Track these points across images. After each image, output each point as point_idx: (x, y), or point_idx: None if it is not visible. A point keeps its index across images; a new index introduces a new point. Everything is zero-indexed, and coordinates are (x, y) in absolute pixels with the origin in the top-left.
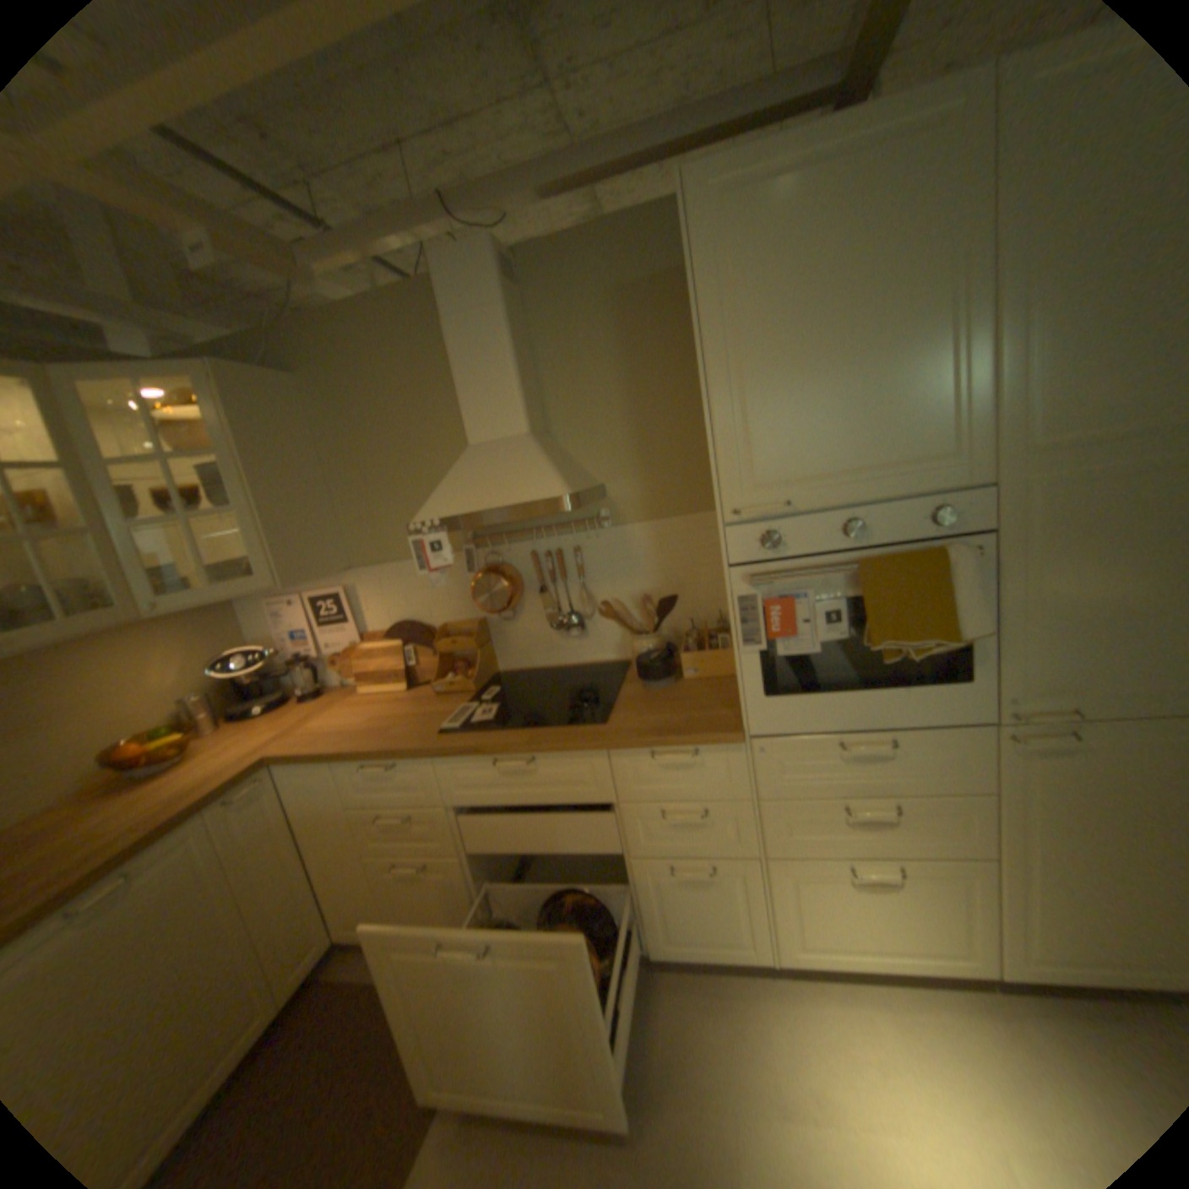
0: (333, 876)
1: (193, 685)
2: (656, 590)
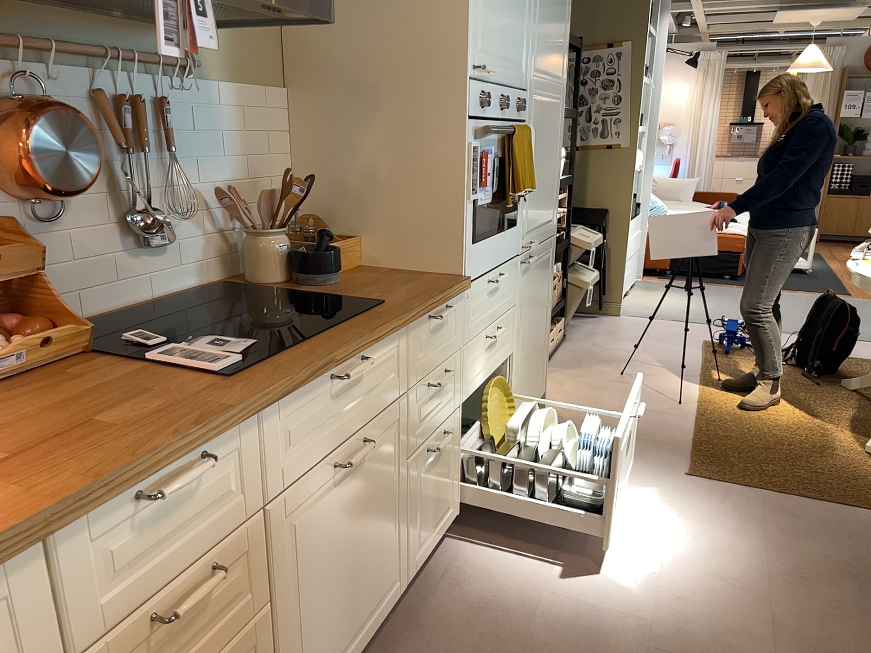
0: None
1: None
2: (240, 180)
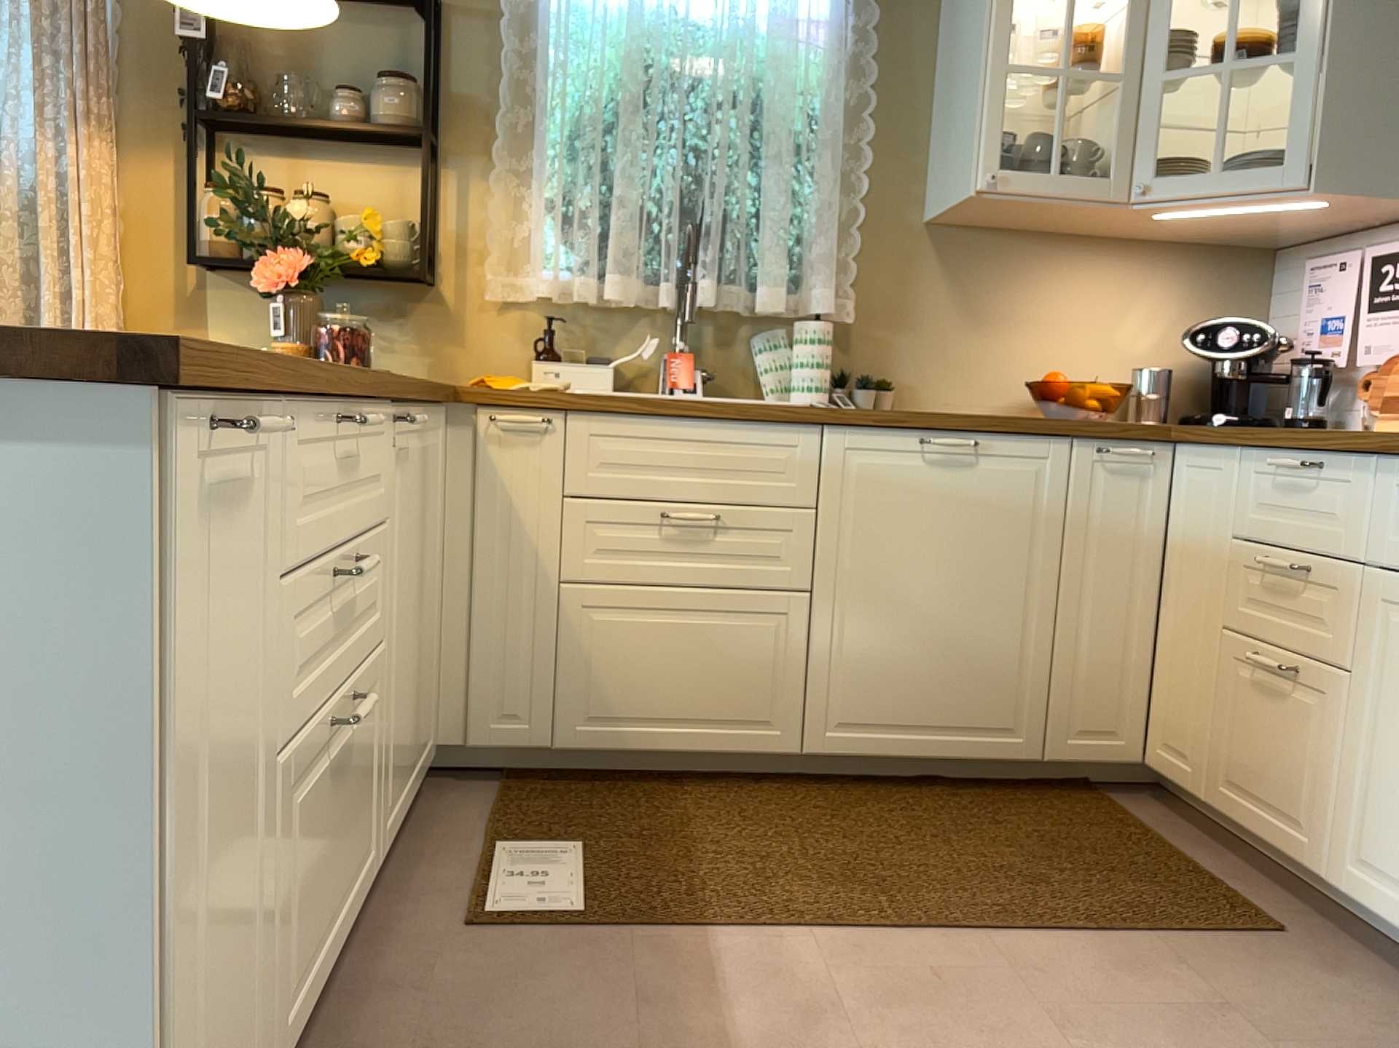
0: (1186, 646)
1: (1172, 362)
2: None
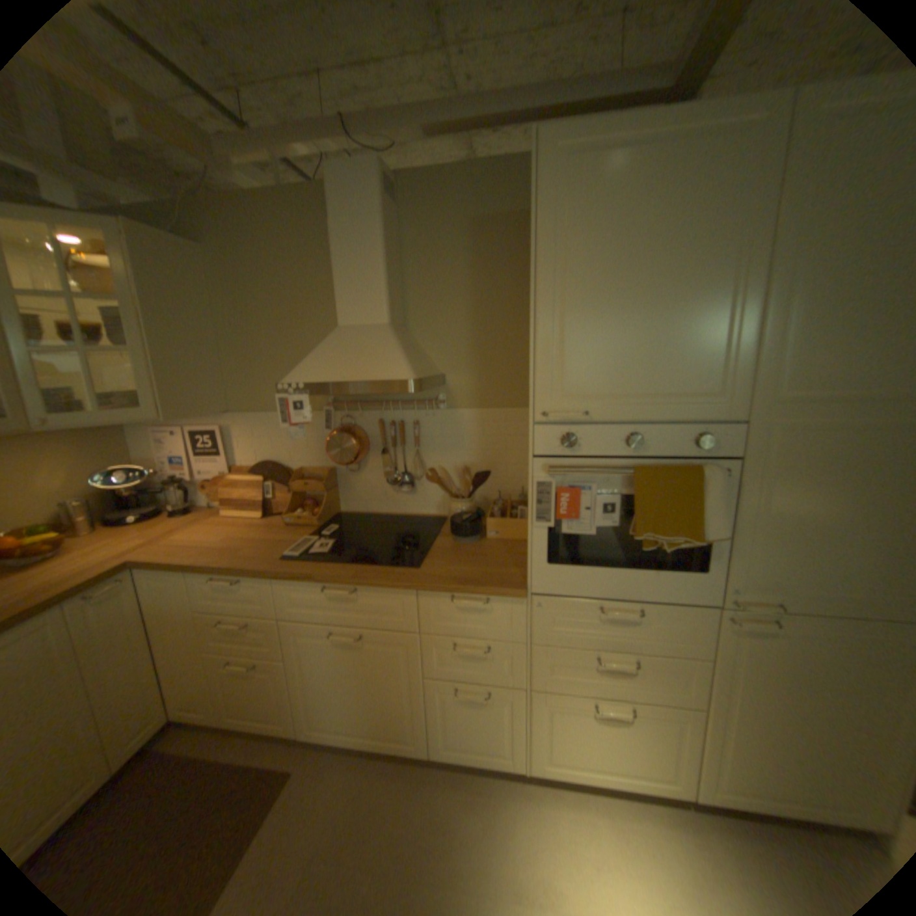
0: (177, 664)
1: (79, 489)
2: (476, 463)
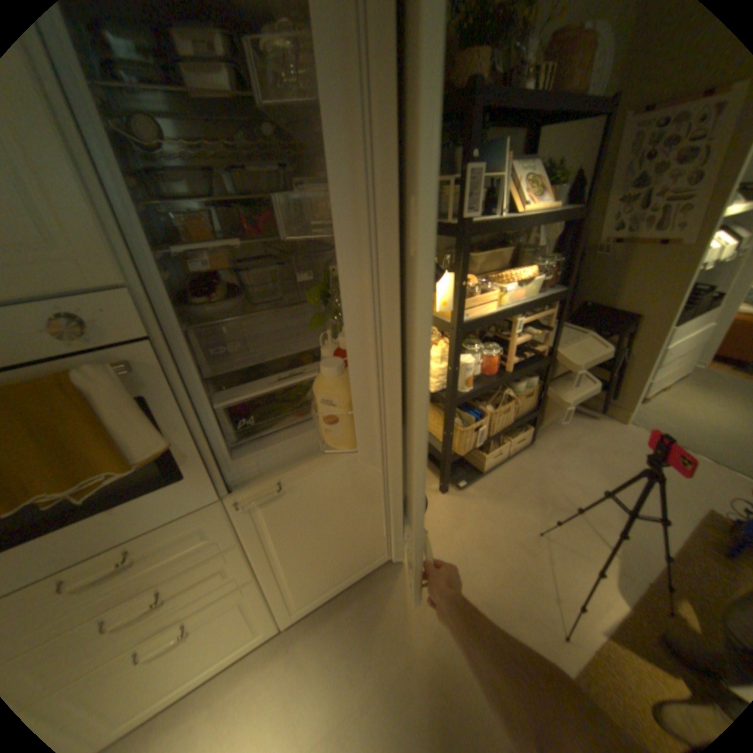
0: None
1: None
2: None
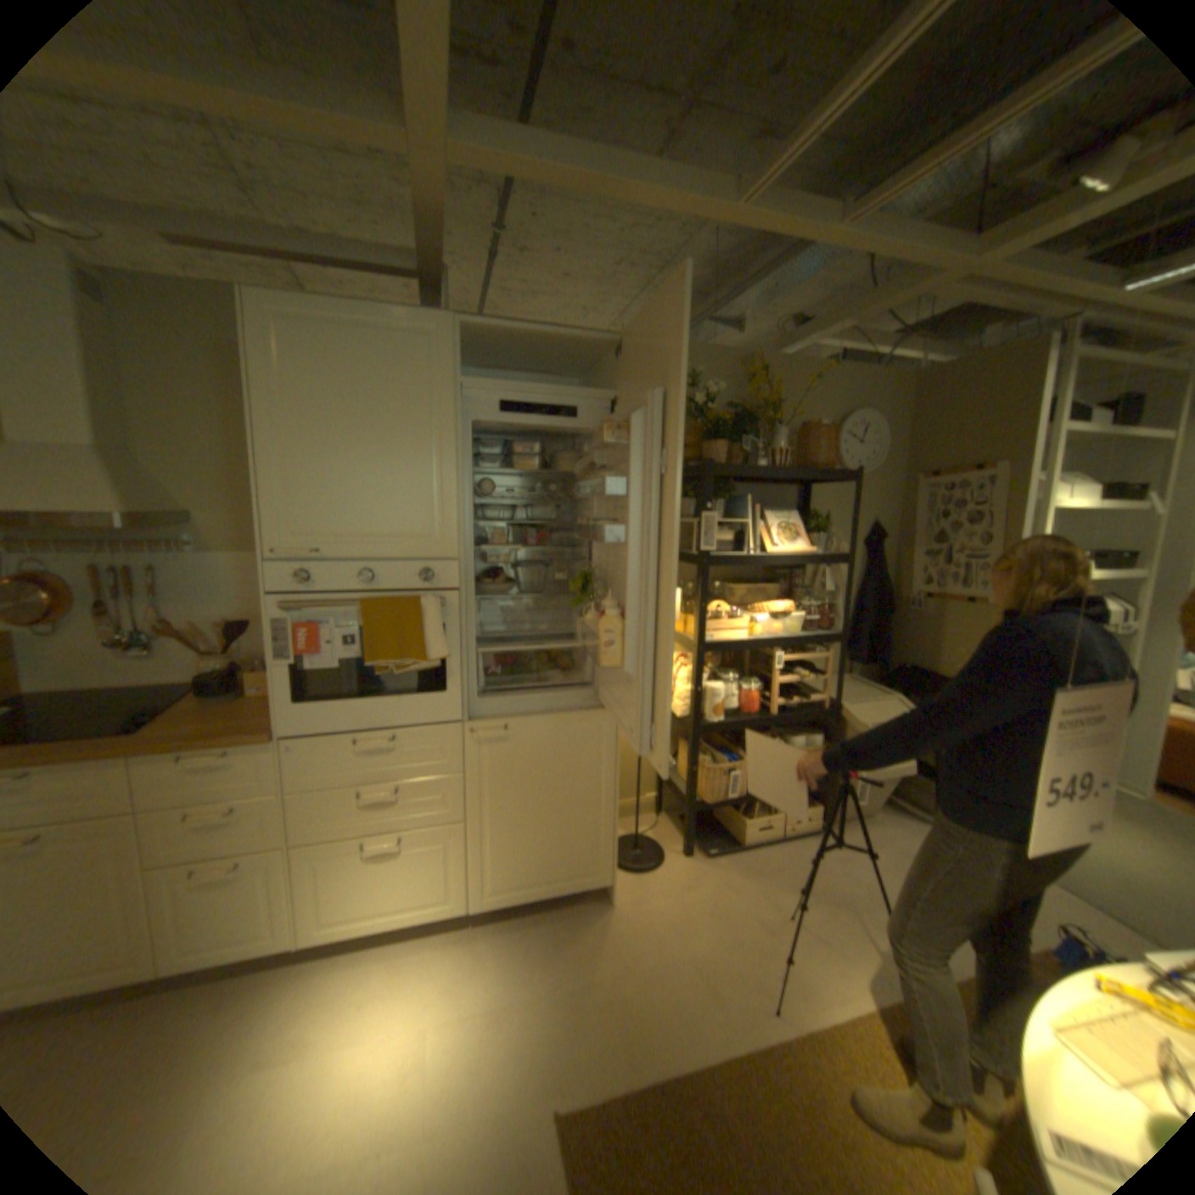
0: None
1: None
2: (237, 617)
